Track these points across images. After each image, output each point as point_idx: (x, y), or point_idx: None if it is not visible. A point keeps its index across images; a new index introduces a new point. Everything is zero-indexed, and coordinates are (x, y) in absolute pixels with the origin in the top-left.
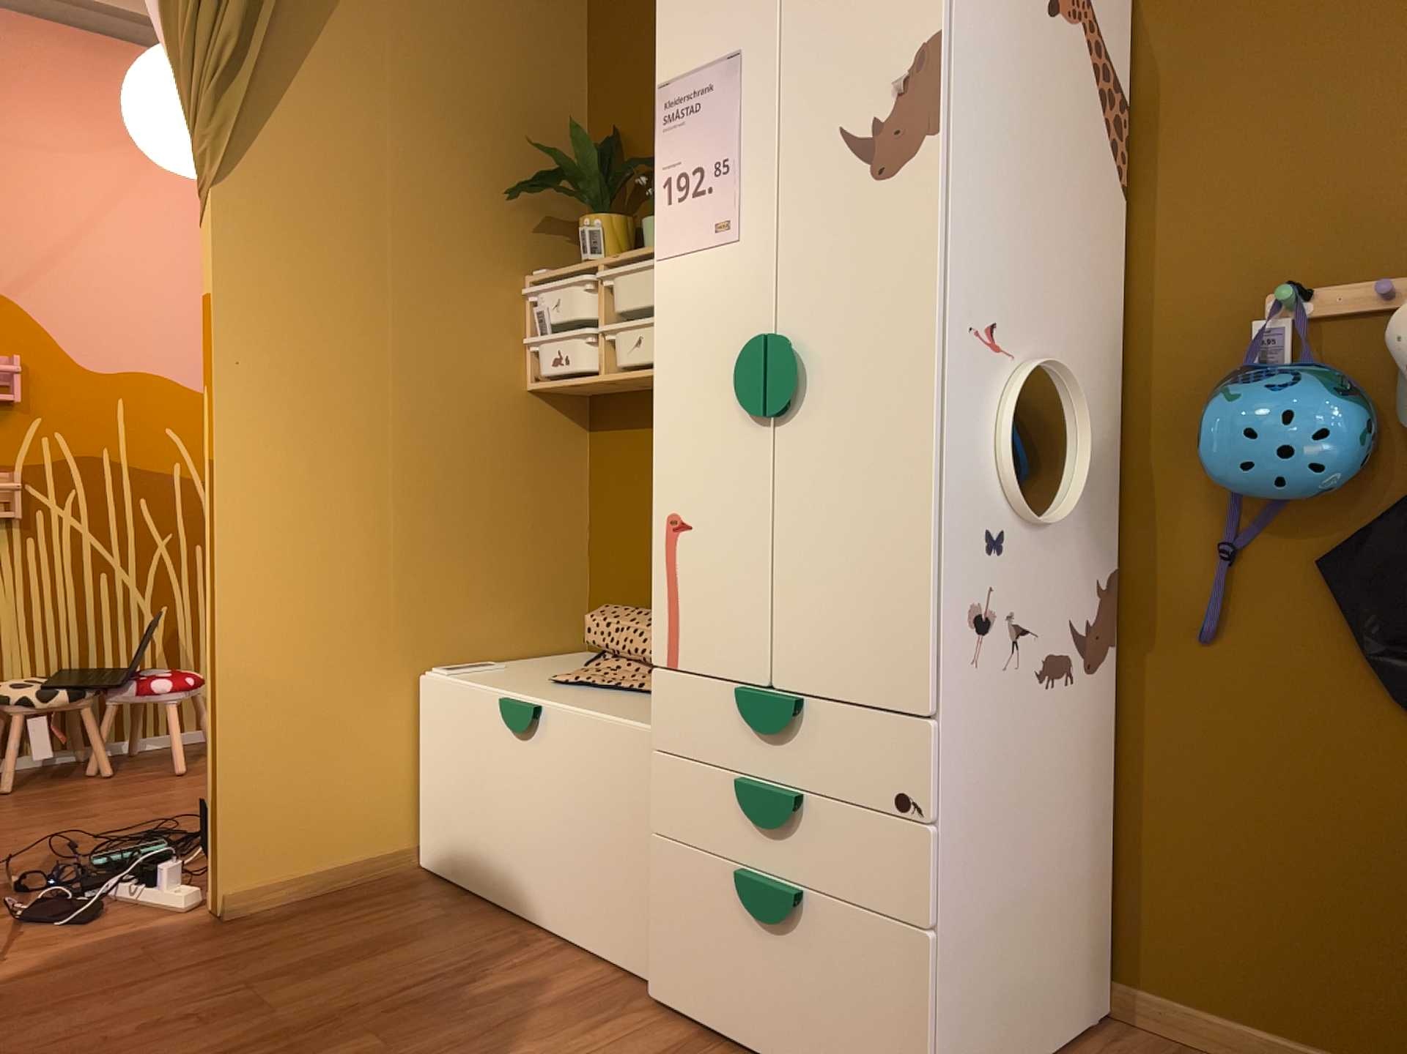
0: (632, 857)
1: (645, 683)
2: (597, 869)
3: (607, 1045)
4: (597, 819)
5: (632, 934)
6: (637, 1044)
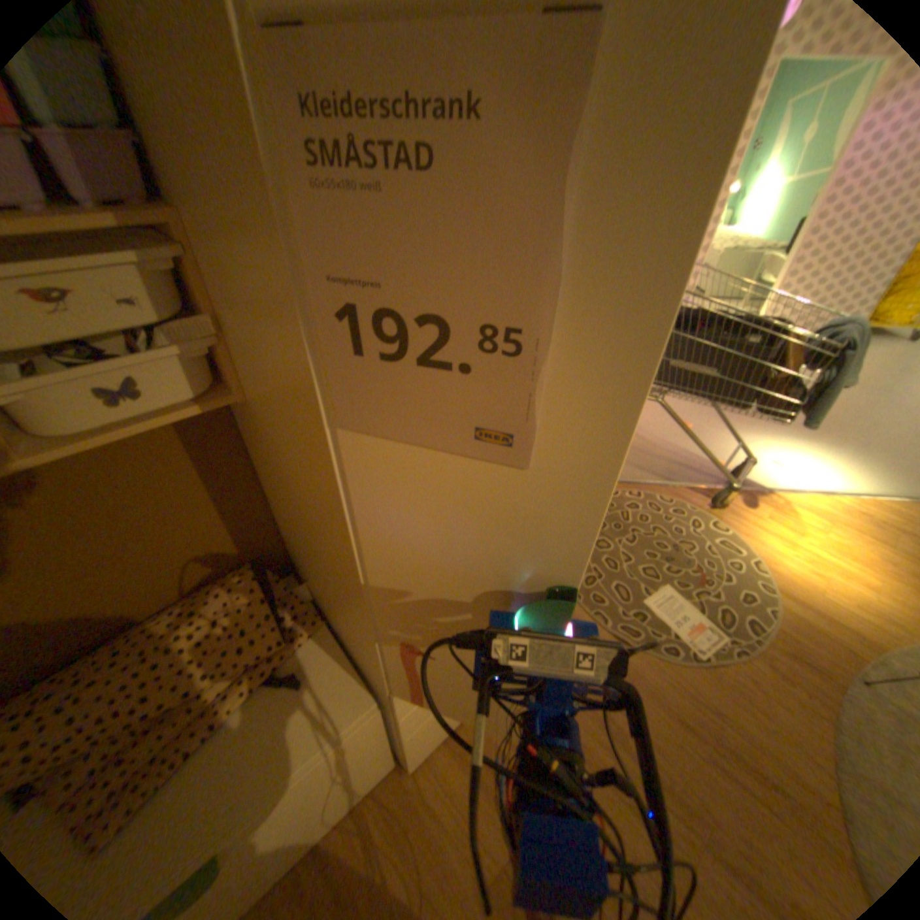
0: (362, 767)
1: (210, 720)
2: (331, 803)
3: (451, 804)
4: (324, 794)
5: (369, 782)
6: (450, 783)
